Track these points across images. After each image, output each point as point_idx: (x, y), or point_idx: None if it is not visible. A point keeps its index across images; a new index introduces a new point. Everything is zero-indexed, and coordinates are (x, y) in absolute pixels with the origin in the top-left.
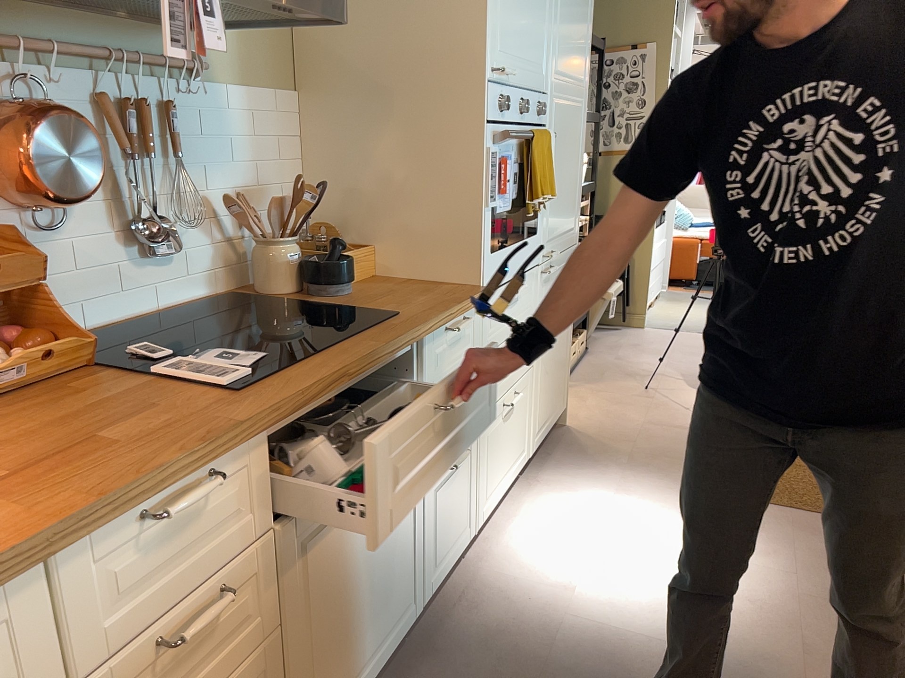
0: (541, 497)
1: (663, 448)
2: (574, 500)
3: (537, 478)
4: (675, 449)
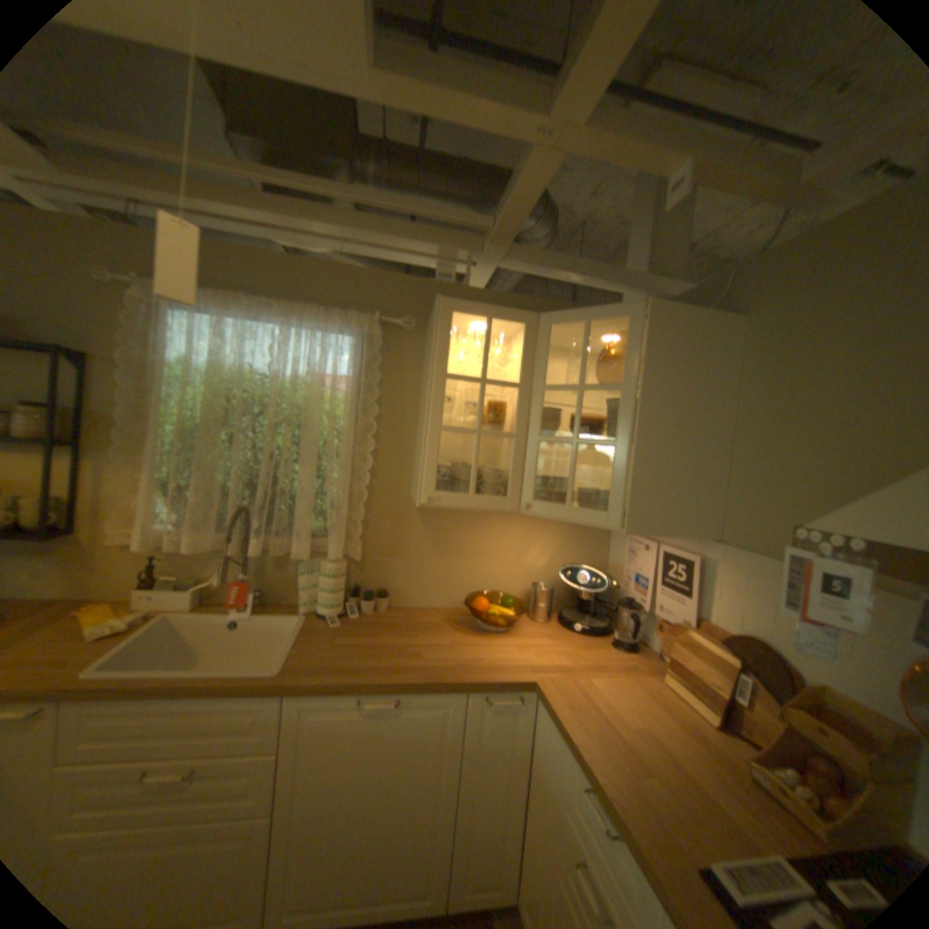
0: None
1: None
2: None
3: None
4: None
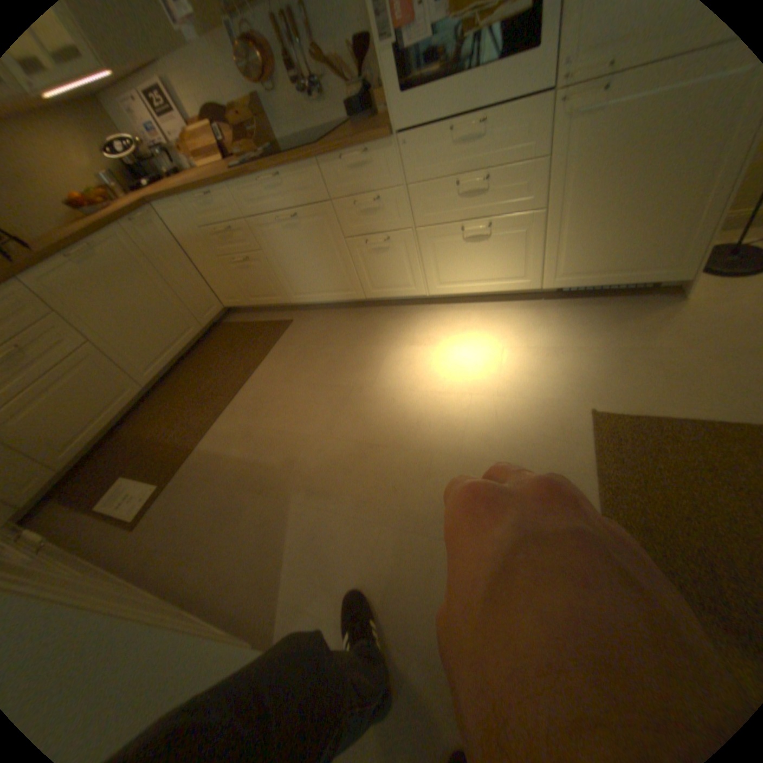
0: (515, 315)
1: (698, 372)
2: (521, 330)
3: (546, 307)
4: (705, 381)
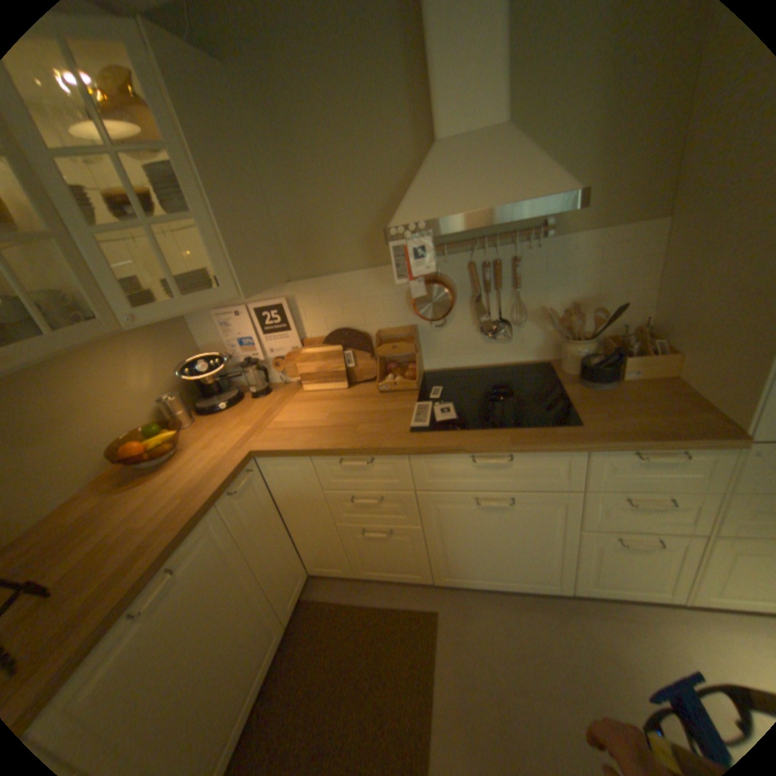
0: None
1: None
2: None
3: None
4: None
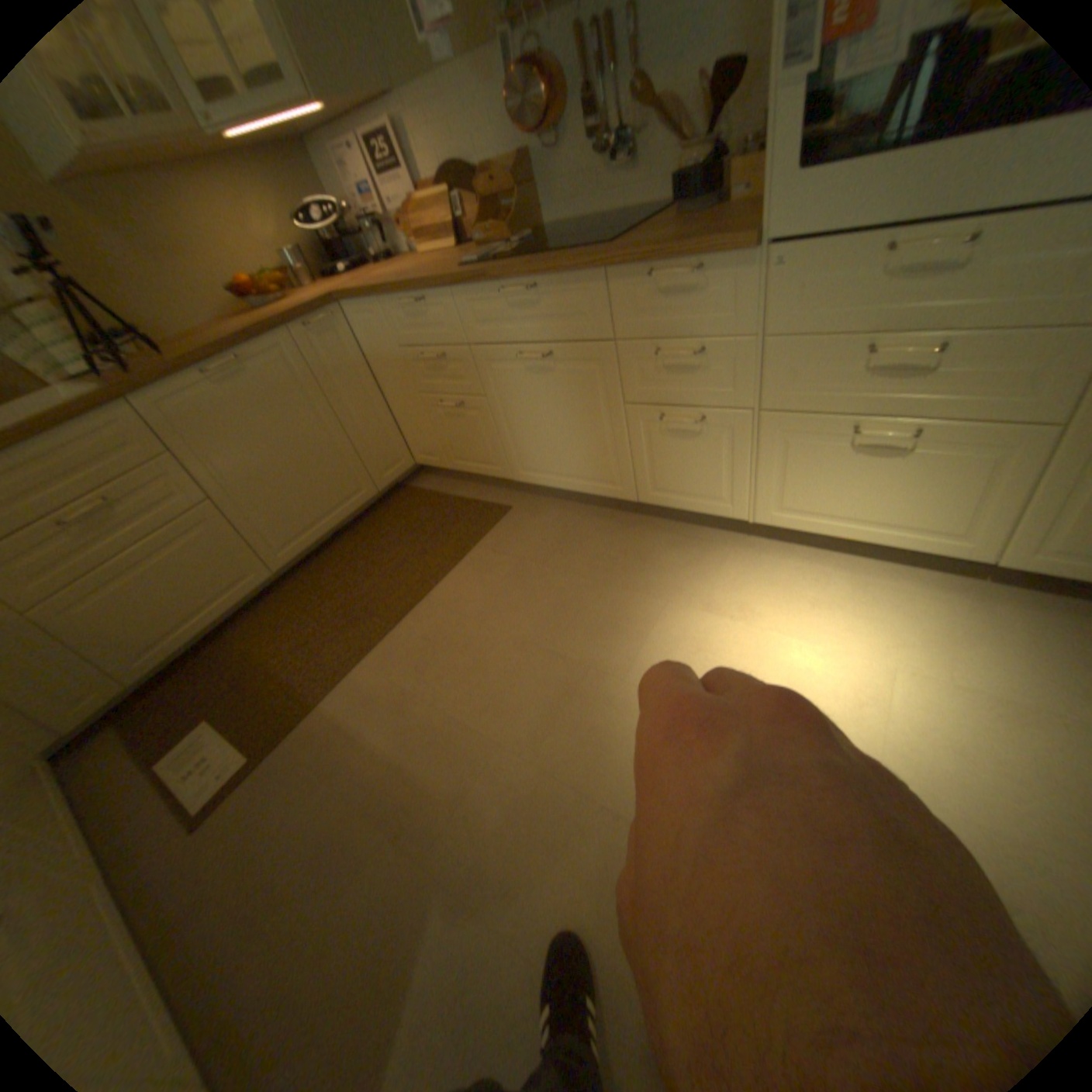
0: (924, 602)
1: None
2: (937, 639)
3: (996, 602)
4: None
